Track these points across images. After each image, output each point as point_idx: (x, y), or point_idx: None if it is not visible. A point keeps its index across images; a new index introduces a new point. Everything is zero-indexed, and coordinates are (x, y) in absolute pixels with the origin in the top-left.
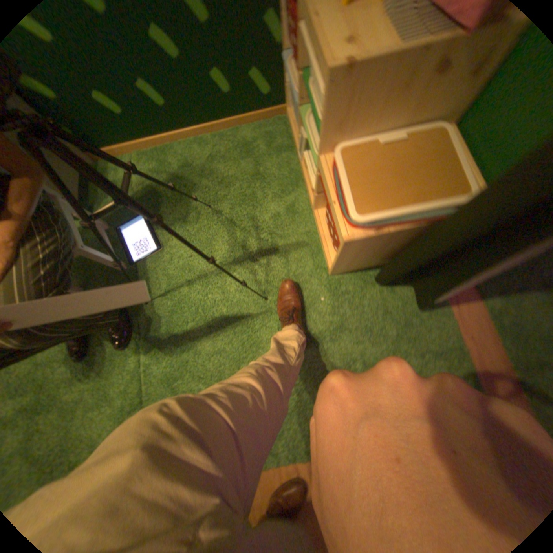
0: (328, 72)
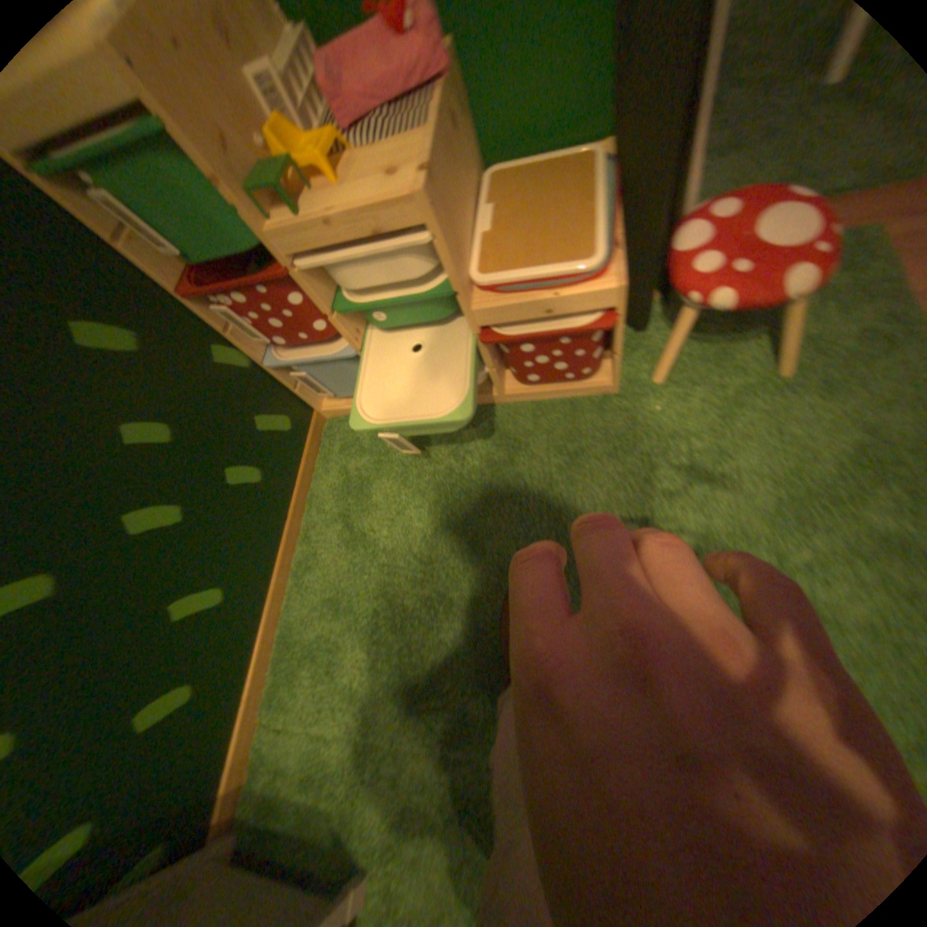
0: (428, 185)
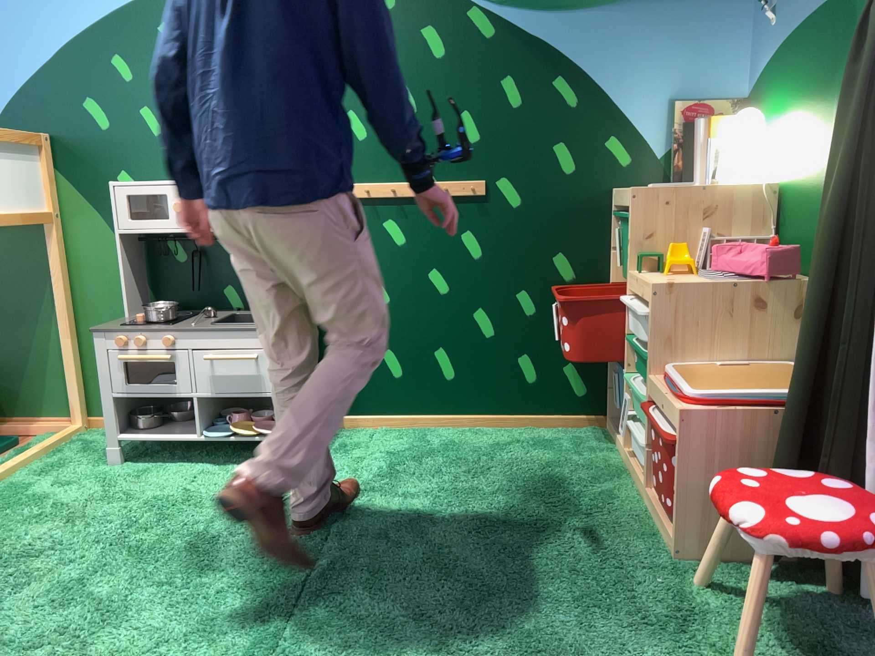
0: (654, 286)
